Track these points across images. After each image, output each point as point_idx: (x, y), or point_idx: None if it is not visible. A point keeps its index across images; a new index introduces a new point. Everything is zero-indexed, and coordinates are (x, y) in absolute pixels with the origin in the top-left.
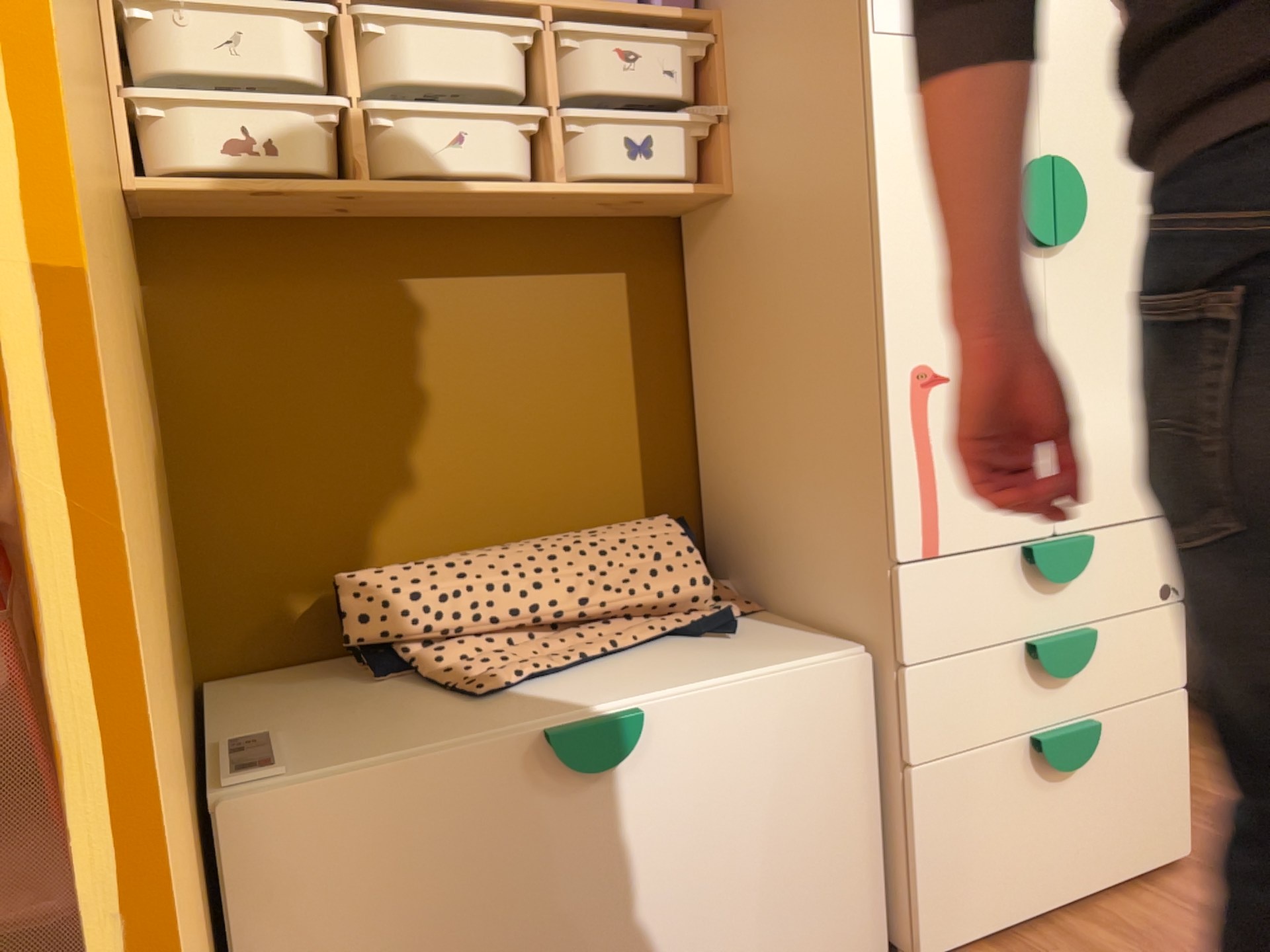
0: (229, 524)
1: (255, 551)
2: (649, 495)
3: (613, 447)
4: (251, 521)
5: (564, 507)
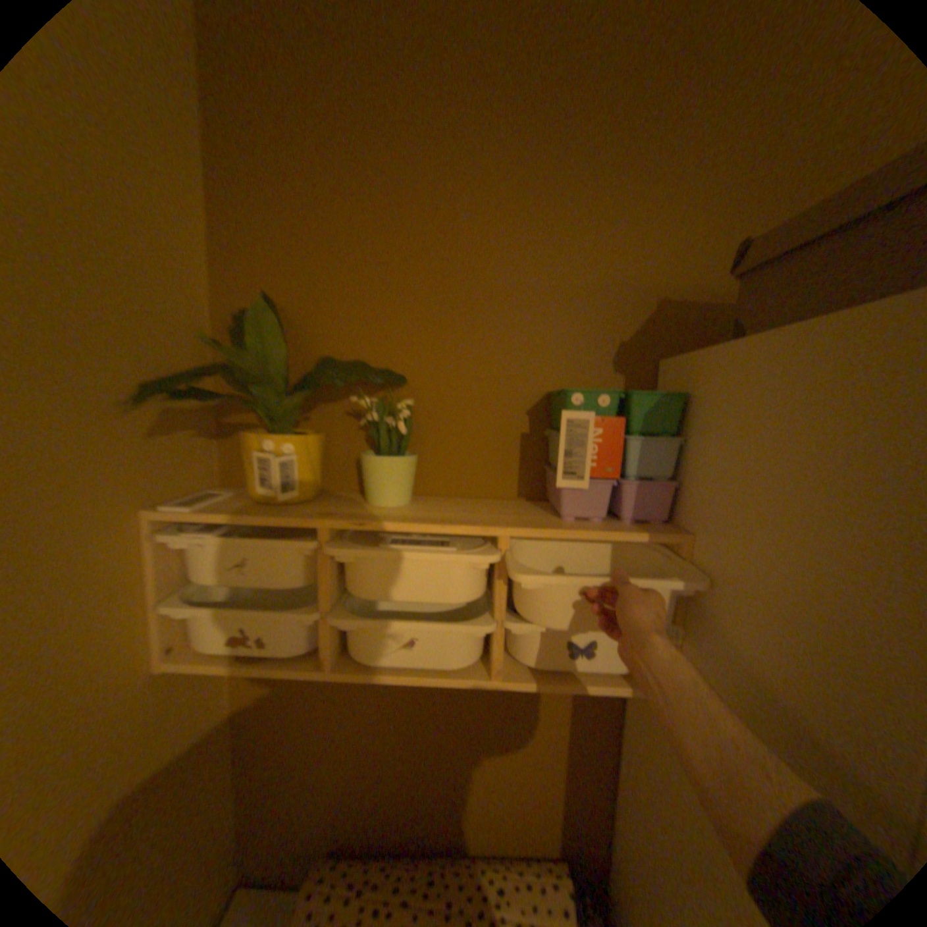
0: (265, 796)
1: (278, 814)
2: (564, 834)
3: (539, 796)
4: (278, 797)
5: (492, 829)
